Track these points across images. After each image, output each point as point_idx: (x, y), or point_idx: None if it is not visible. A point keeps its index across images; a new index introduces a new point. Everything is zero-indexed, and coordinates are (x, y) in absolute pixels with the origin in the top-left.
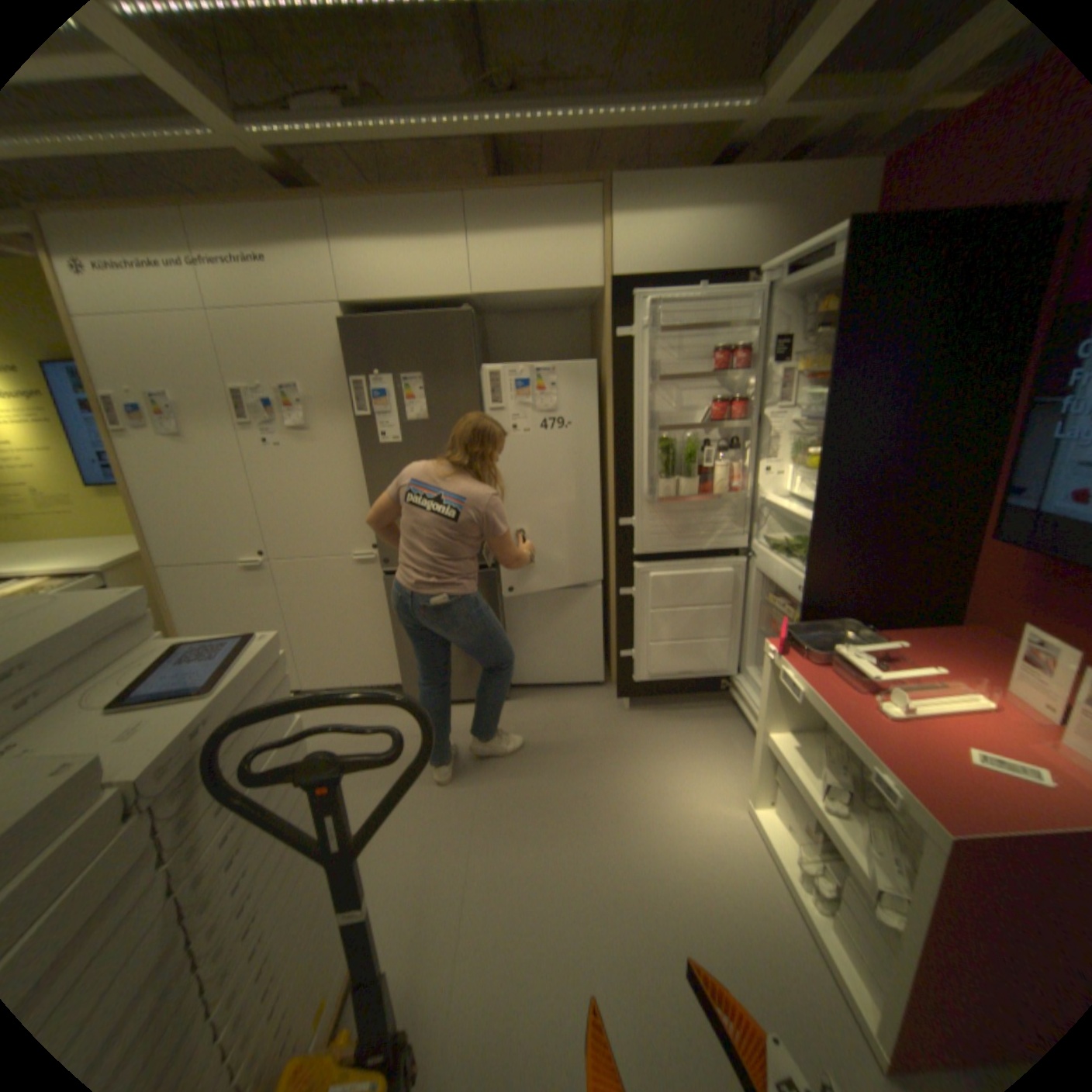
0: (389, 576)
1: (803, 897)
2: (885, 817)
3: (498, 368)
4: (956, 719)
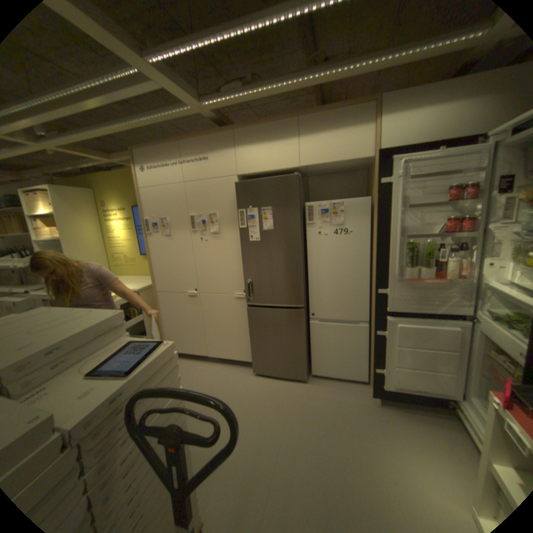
0: (249, 307)
1: None
2: None
3: (311, 203)
4: None
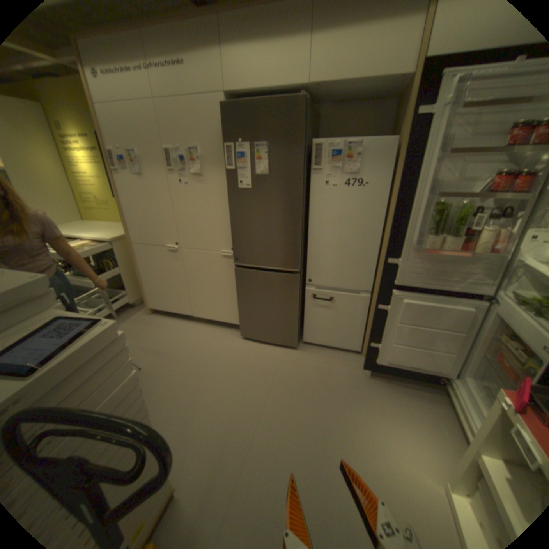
0: (238, 268)
1: None
2: None
3: (320, 140)
4: None
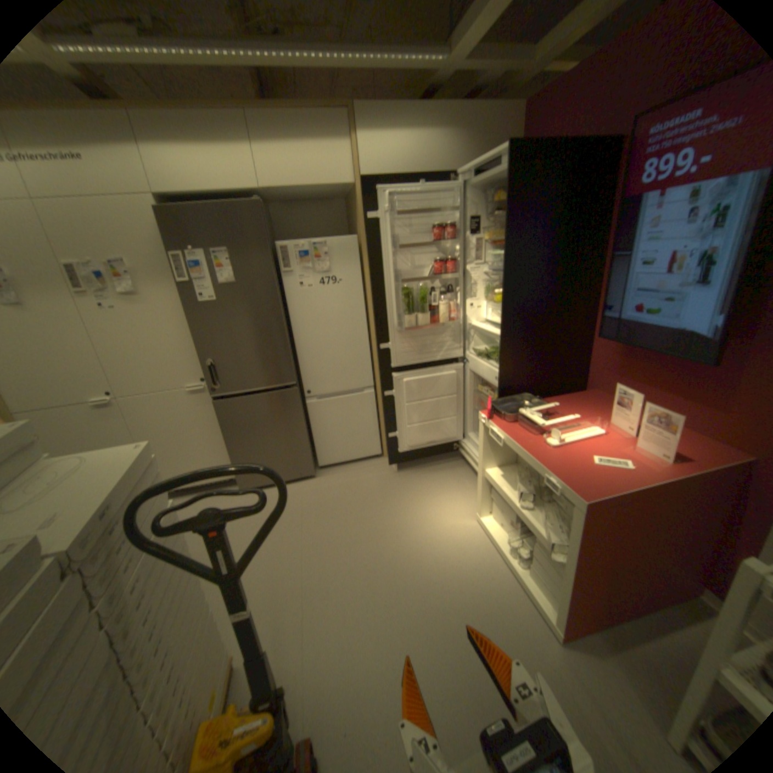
0: (217, 400)
1: (511, 561)
2: (552, 505)
3: (284, 243)
4: (585, 442)
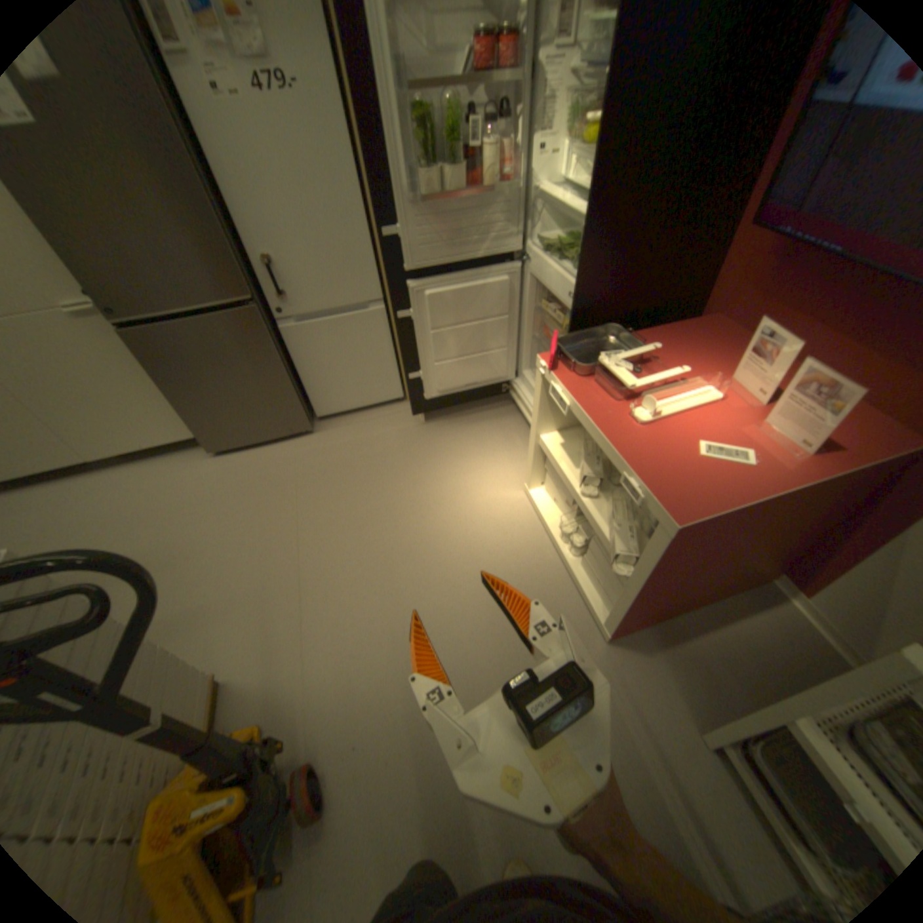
0: (122, 329)
1: (561, 546)
2: (623, 489)
3: None
4: (690, 412)
